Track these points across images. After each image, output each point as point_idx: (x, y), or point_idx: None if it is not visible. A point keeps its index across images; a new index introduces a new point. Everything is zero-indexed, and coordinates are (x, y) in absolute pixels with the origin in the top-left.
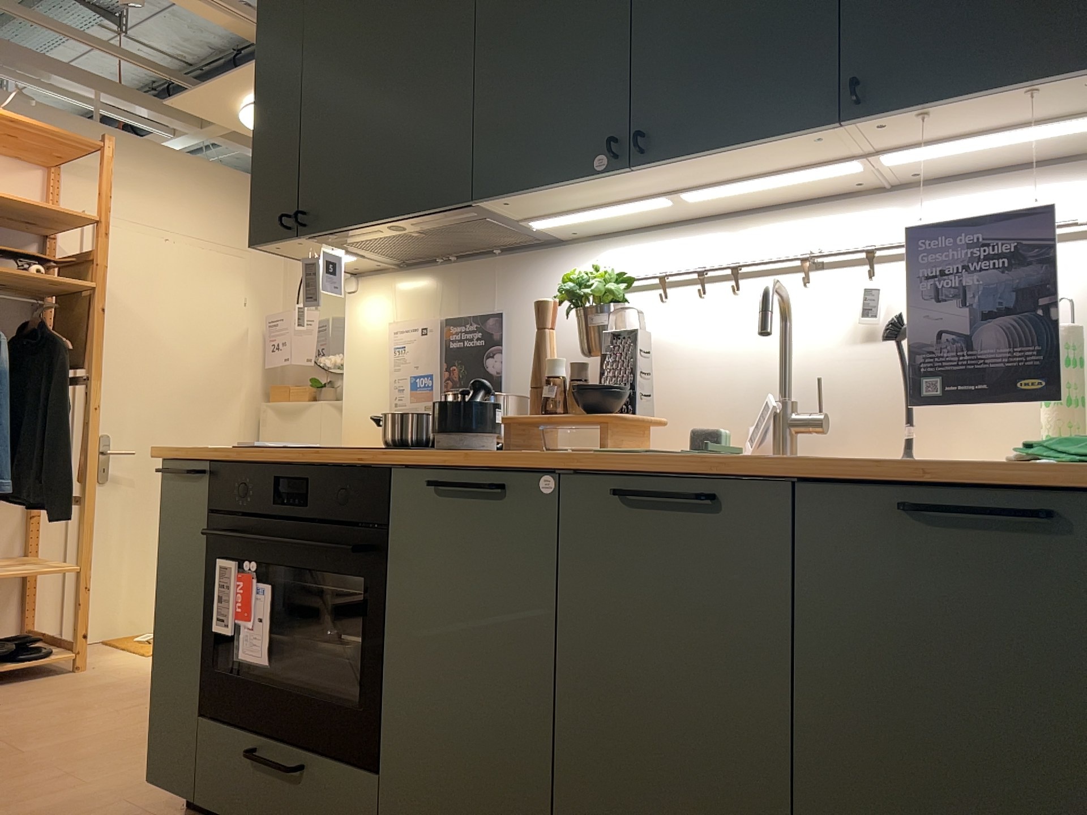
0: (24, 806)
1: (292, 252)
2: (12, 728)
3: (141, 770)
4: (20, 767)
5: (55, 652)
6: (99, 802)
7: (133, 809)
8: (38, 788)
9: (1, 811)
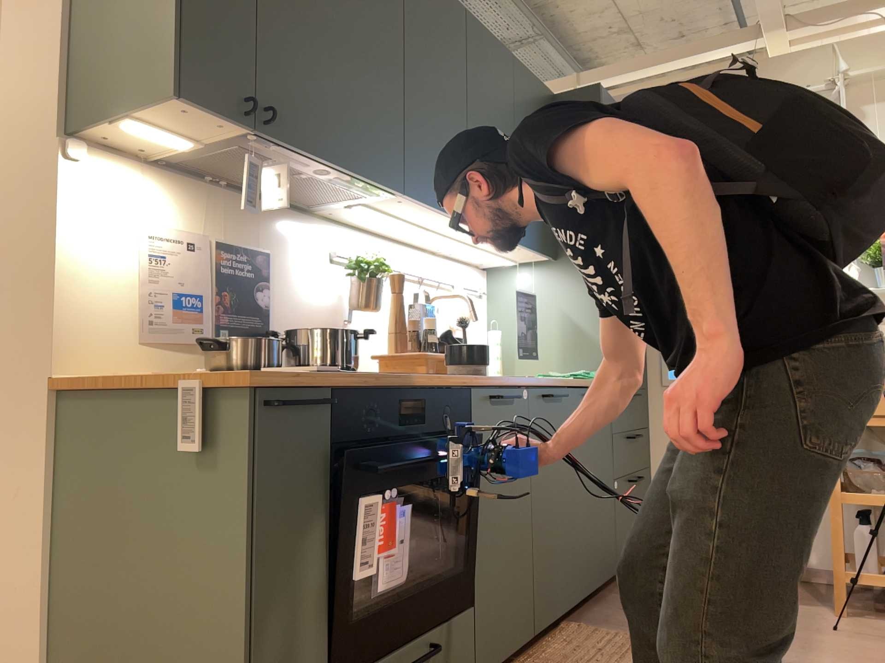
0: None
1: (165, 115)
2: None
3: None
4: None
5: None
6: None
7: None
8: None
9: None
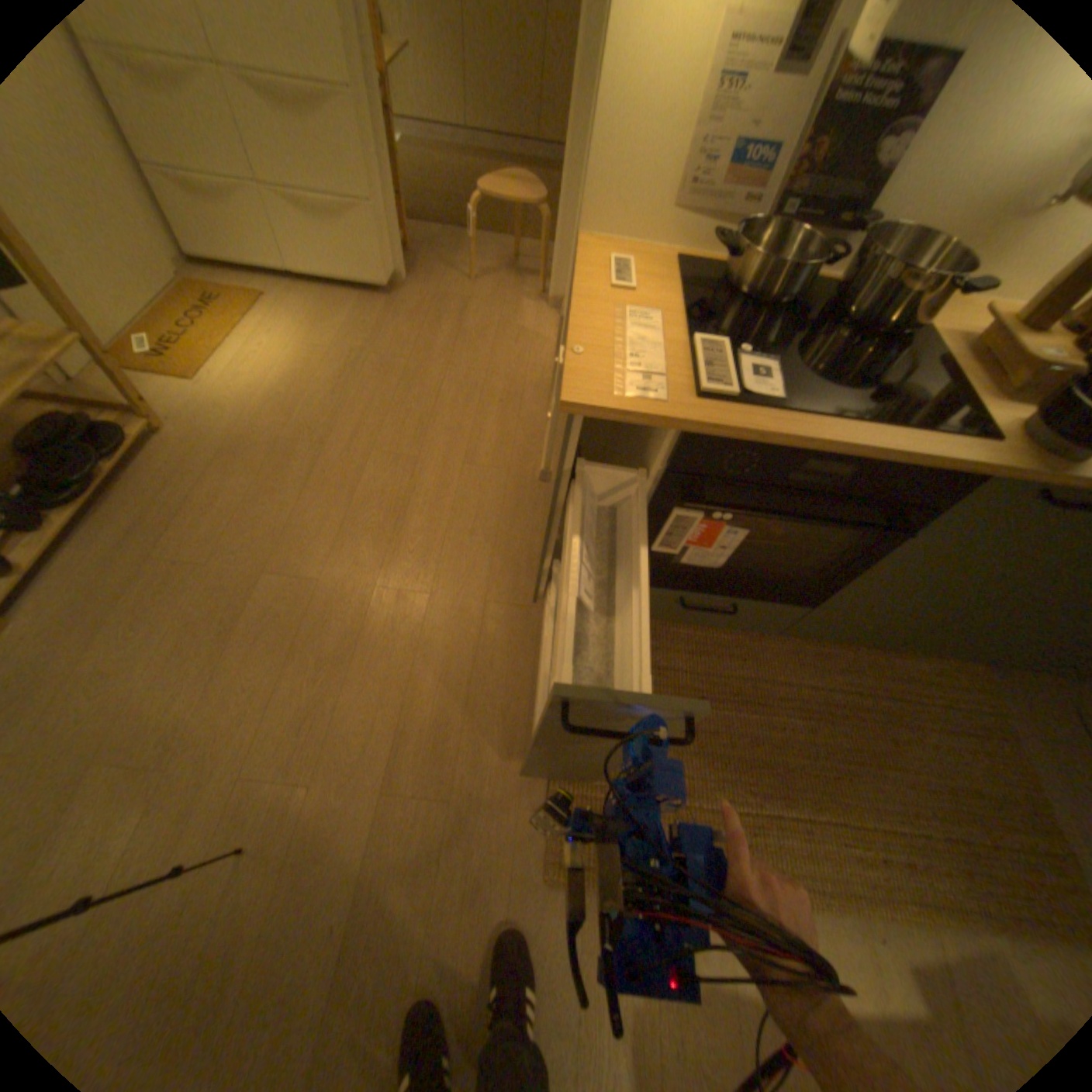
0: (425, 641)
1: None
2: (247, 550)
3: (447, 561)
4: (347, 599)
5: (119, 426)
6: (472, 611)
7: (505, 607)
8: (403, 618)
9: (418, 655)
